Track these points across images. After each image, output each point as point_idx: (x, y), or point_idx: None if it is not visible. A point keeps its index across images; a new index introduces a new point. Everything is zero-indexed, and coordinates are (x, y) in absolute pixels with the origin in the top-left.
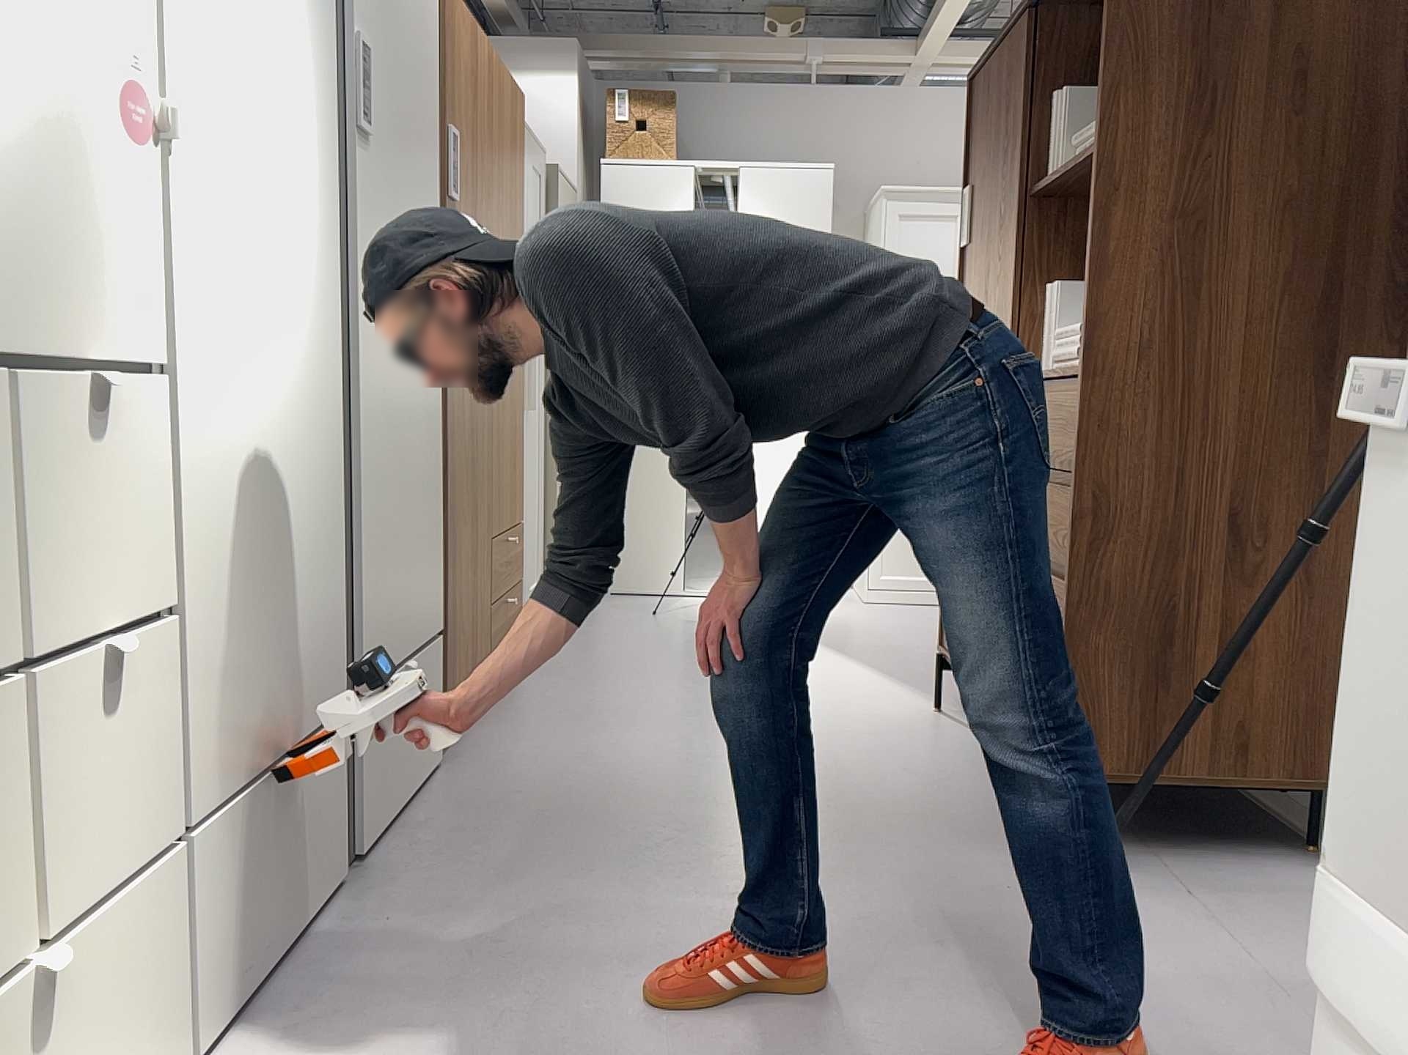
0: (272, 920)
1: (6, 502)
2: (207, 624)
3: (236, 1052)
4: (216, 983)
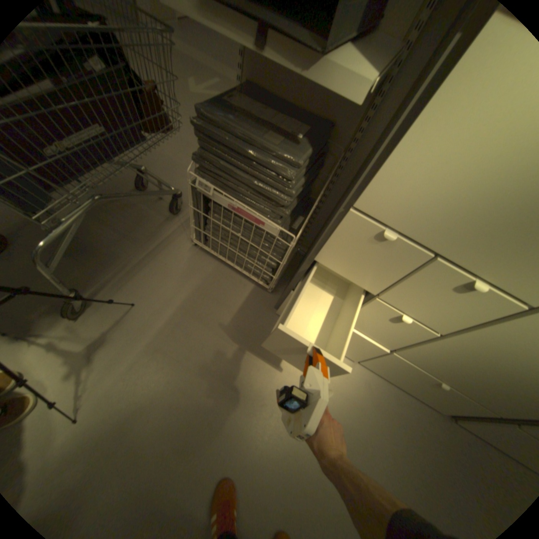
0: (406, 385)
1: (411, 279)
2: (460, 352)
3: (367, 374)
4: (378, 368)
